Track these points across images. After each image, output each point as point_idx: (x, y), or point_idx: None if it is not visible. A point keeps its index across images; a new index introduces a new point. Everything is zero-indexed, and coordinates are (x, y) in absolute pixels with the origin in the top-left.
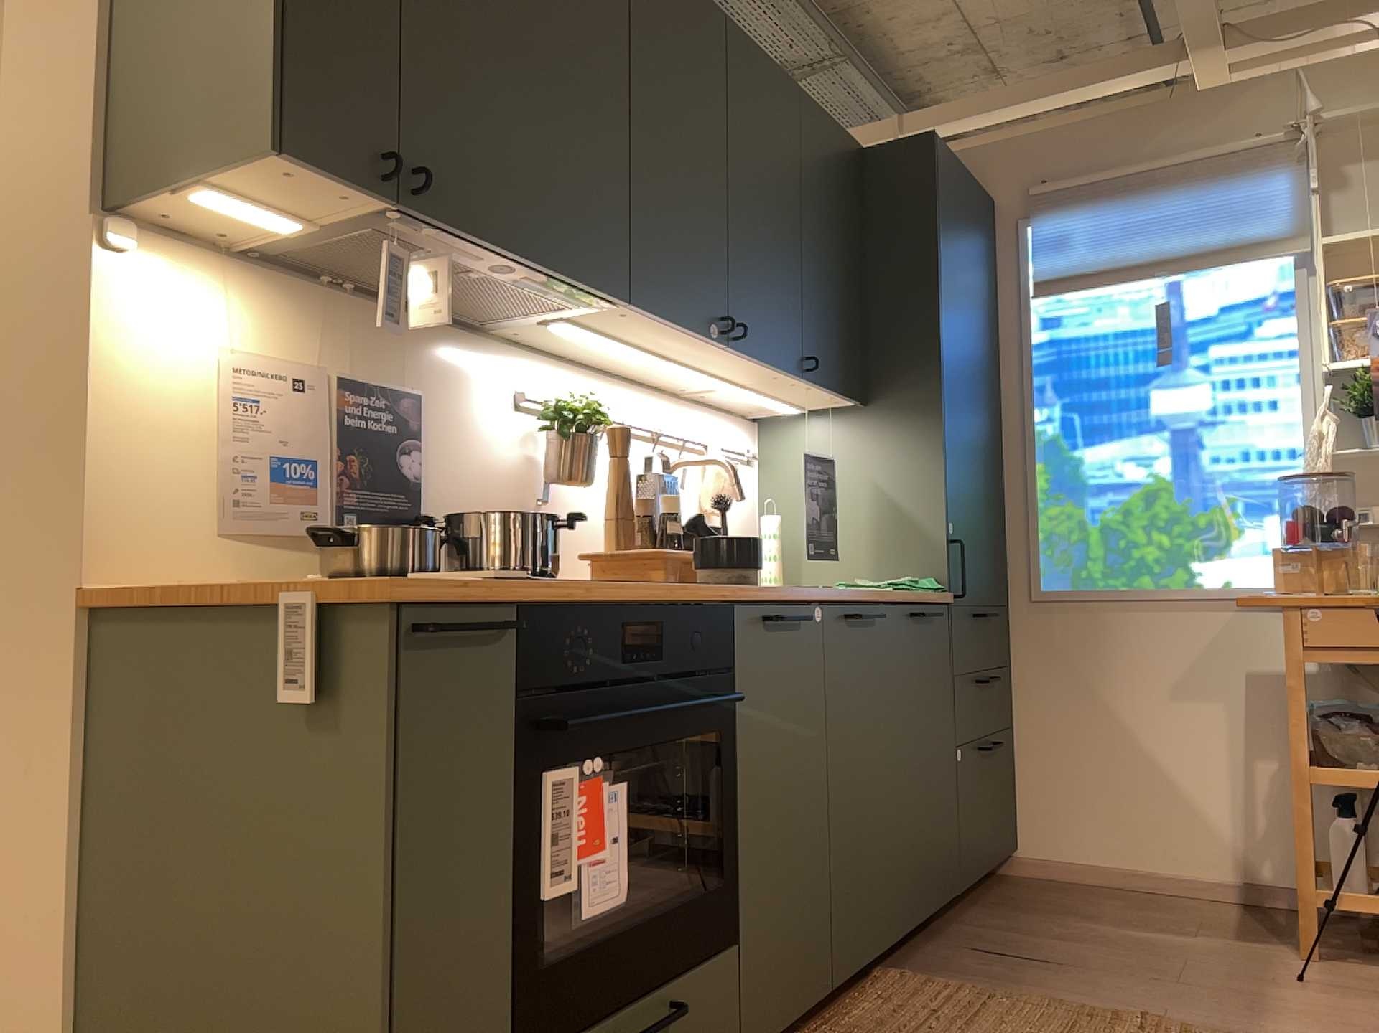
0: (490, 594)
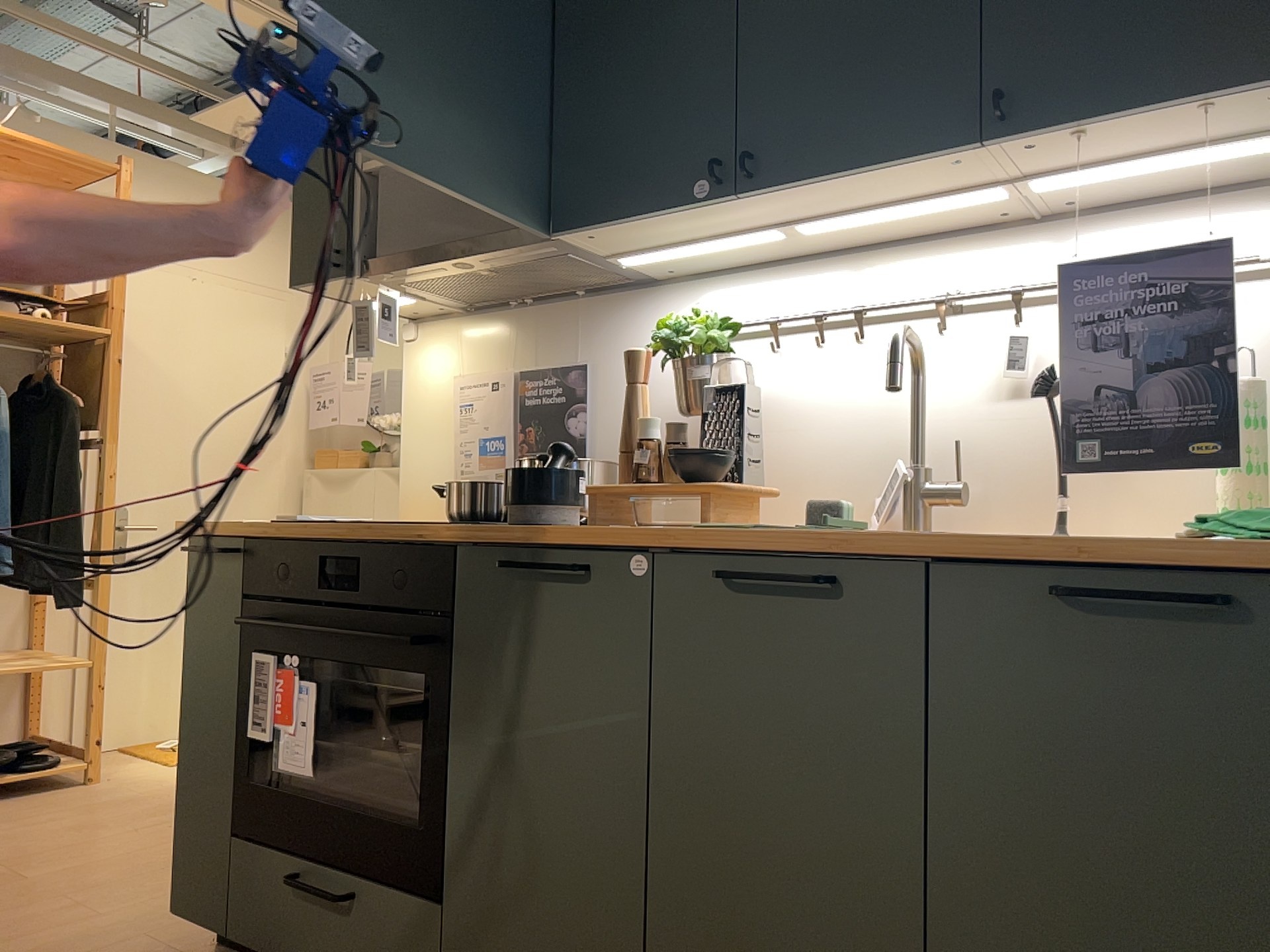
0: (224, 531)
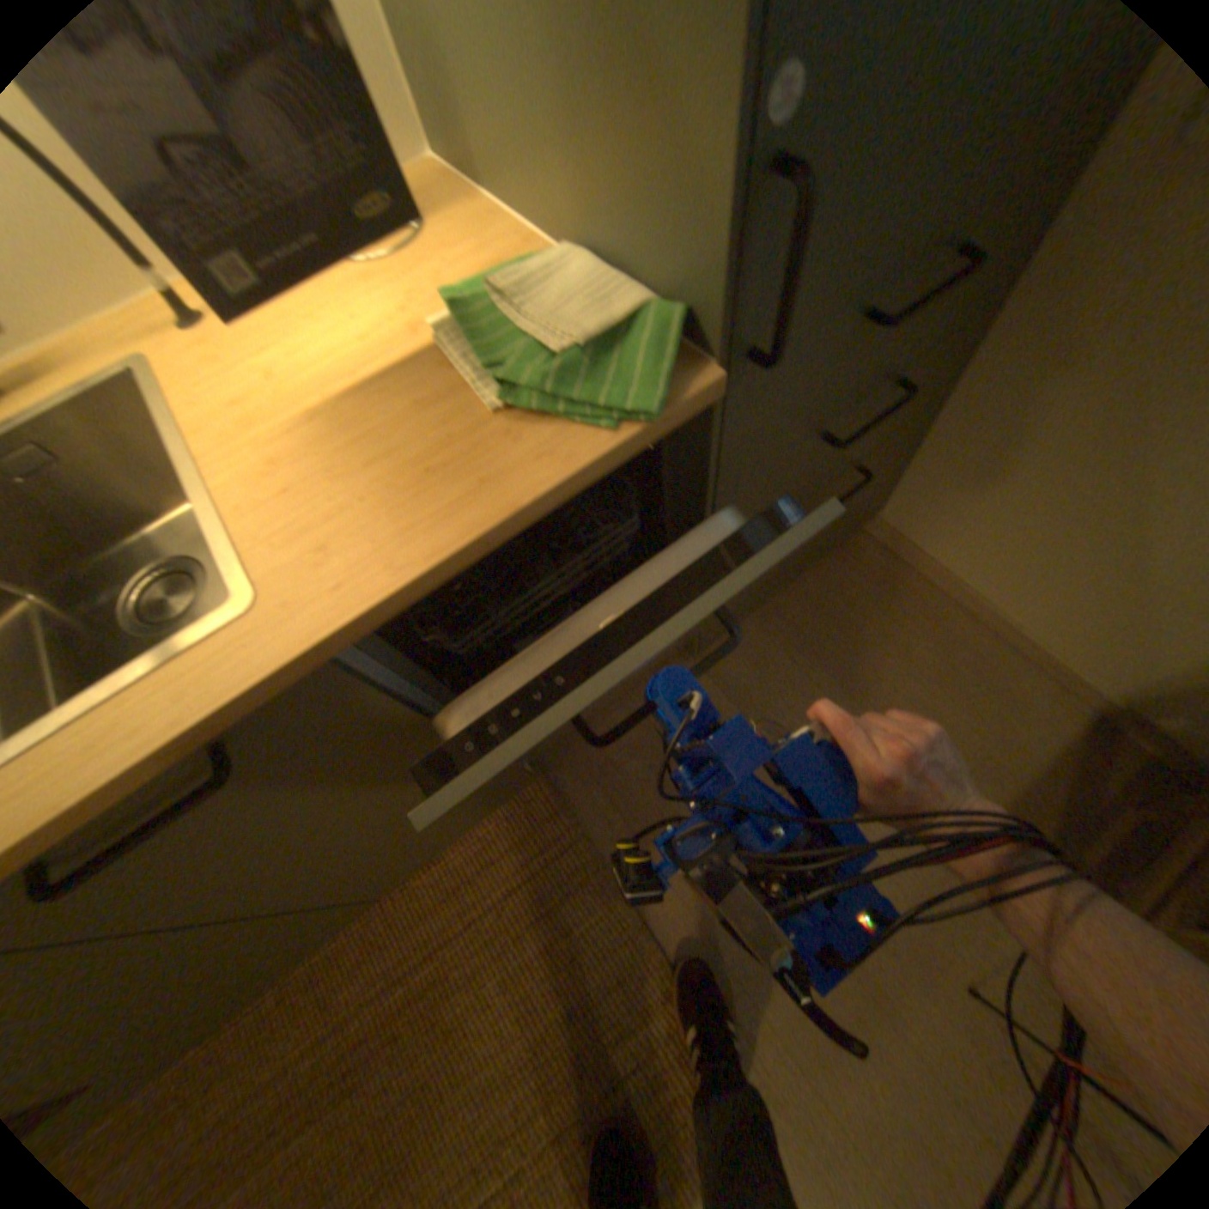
0: None
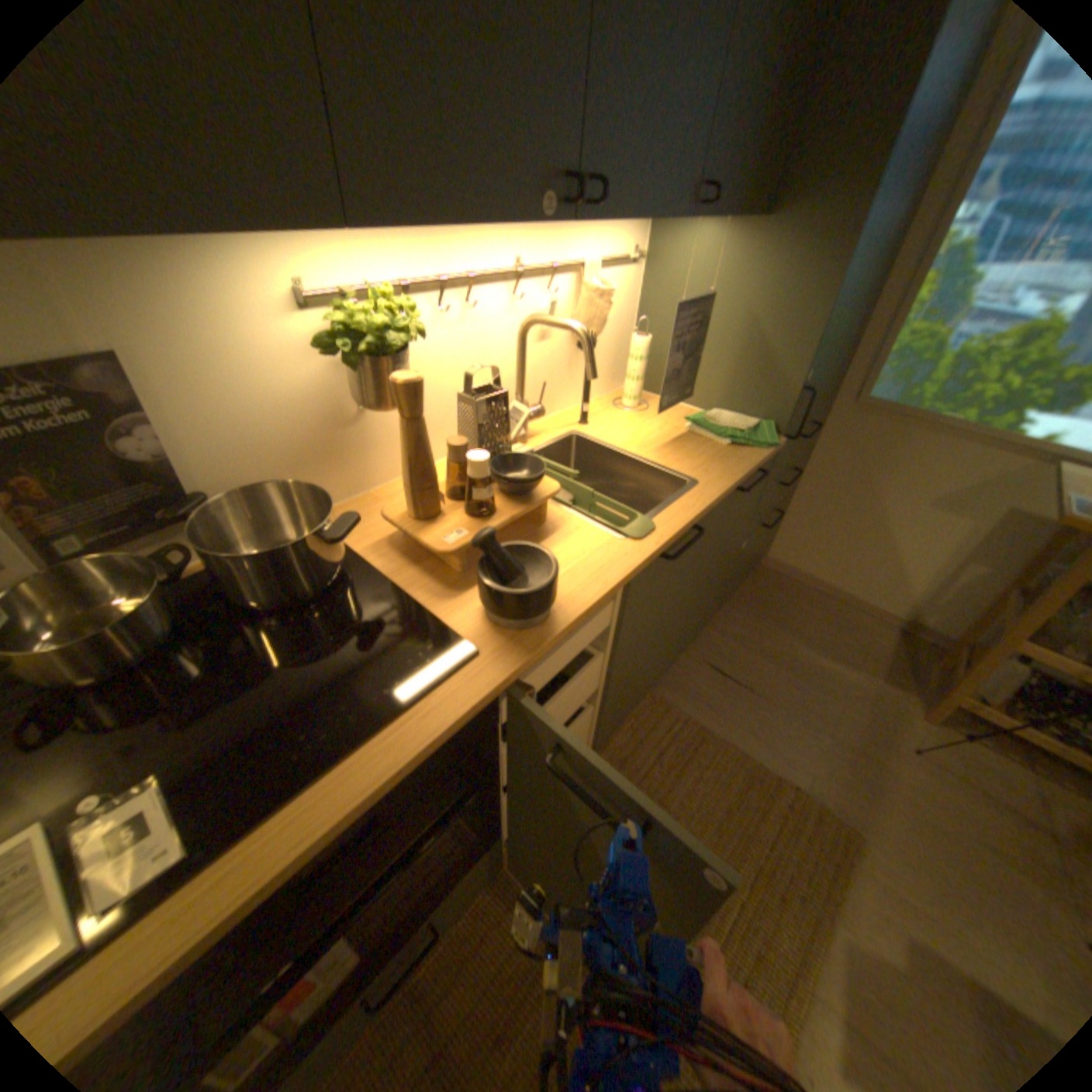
0: None
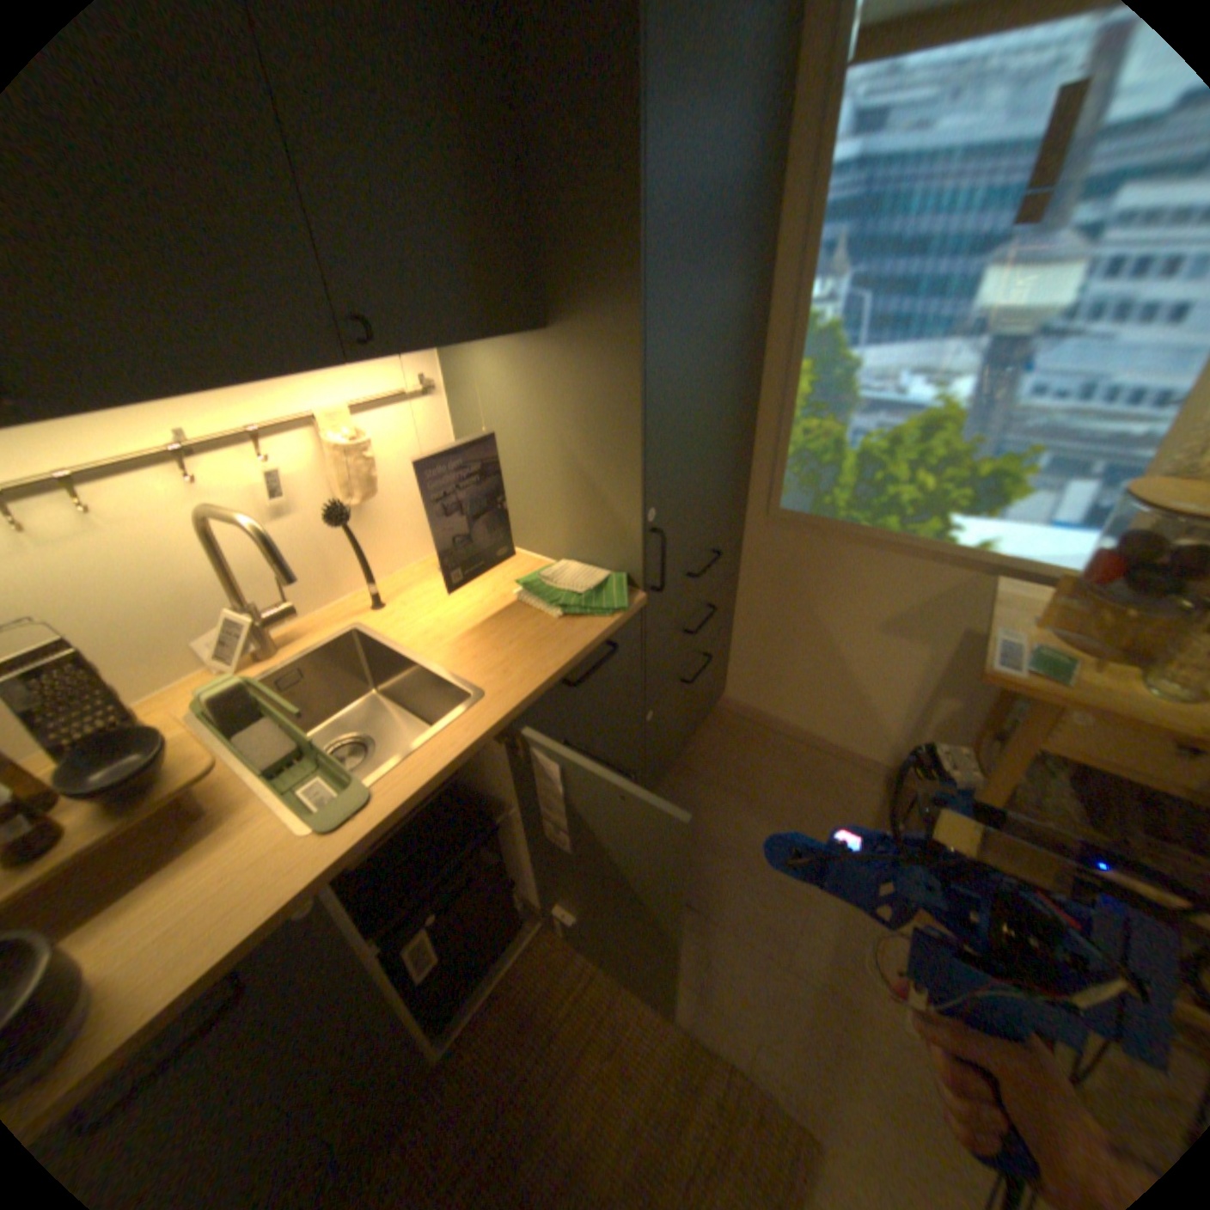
0: None
